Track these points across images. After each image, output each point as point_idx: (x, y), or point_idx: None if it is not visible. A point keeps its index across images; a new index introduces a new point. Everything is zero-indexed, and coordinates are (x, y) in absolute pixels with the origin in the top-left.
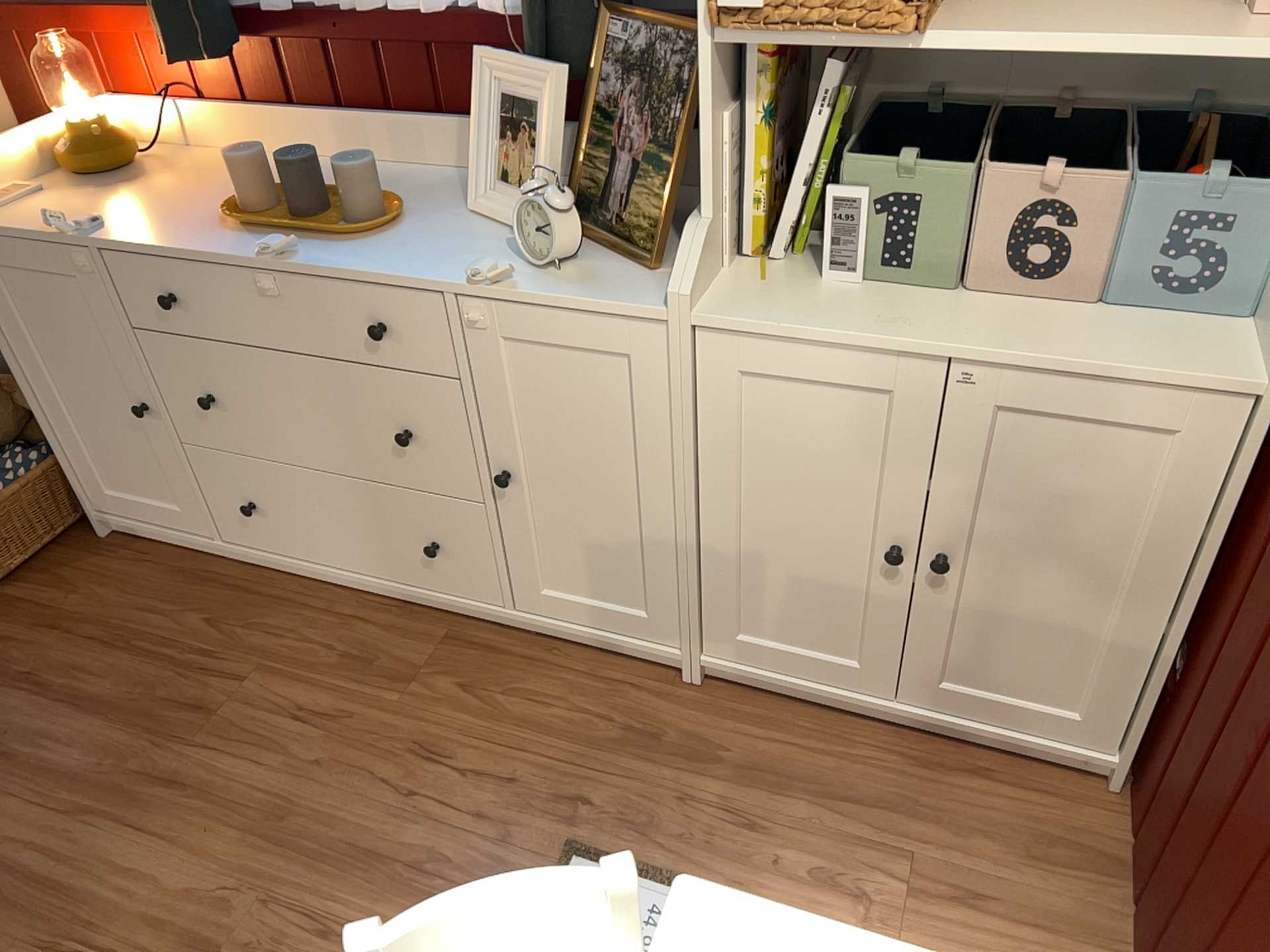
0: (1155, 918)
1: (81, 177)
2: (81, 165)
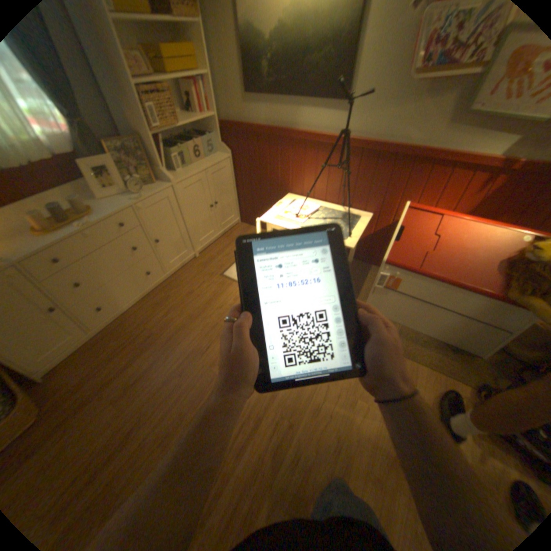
0: None
1: None
2: None
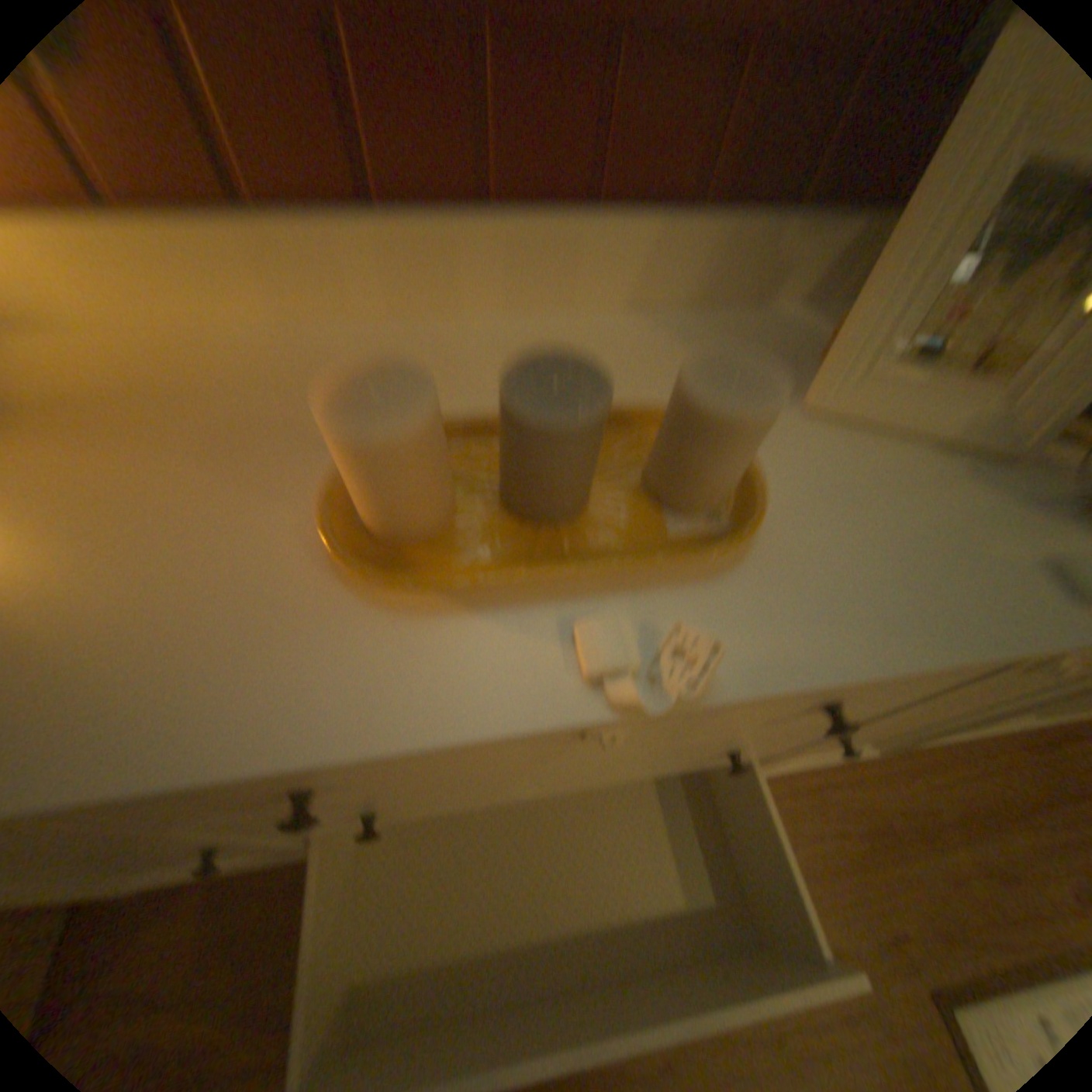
0: None
1: None
2: None
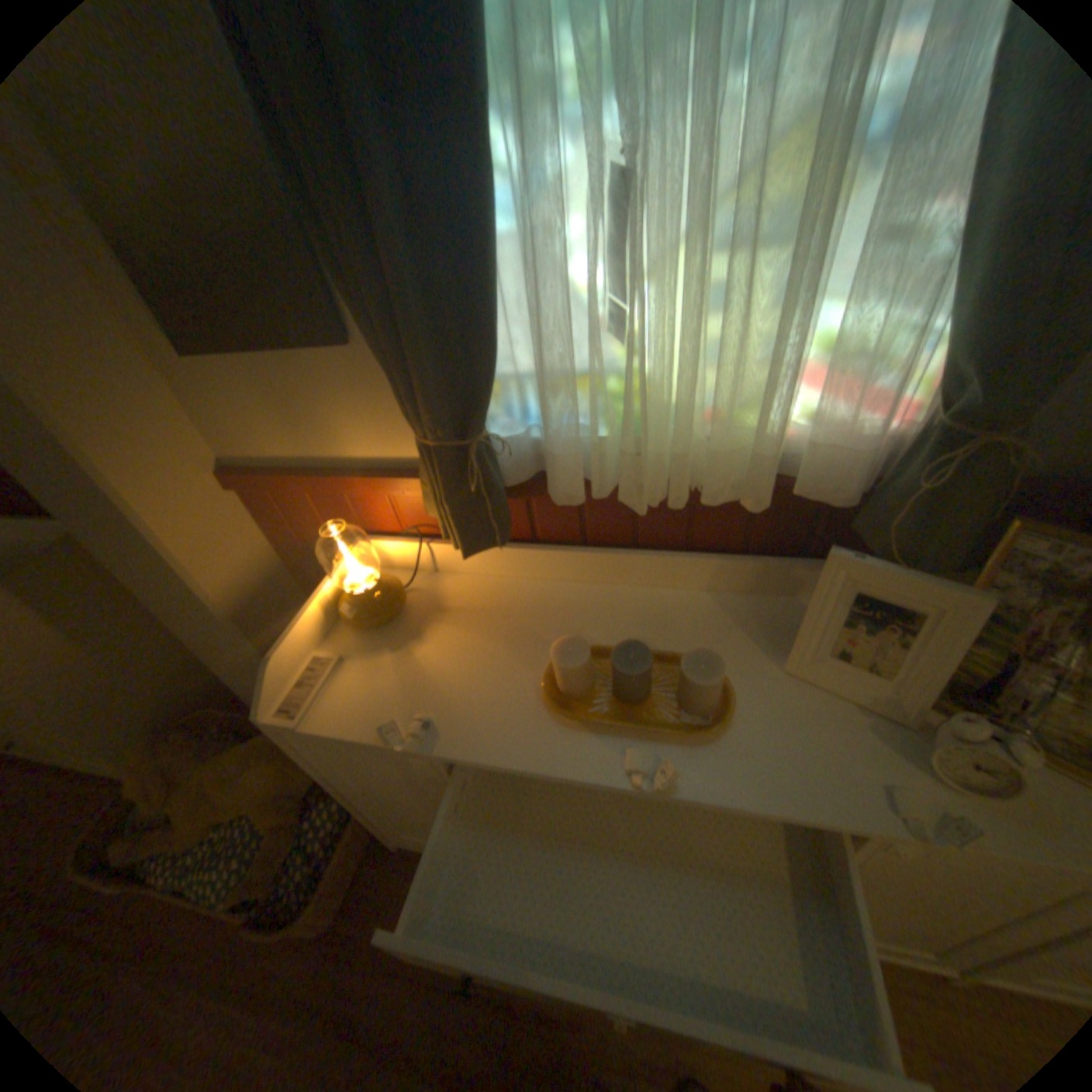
0: None
1: (366, 632)
2: (369, 628)
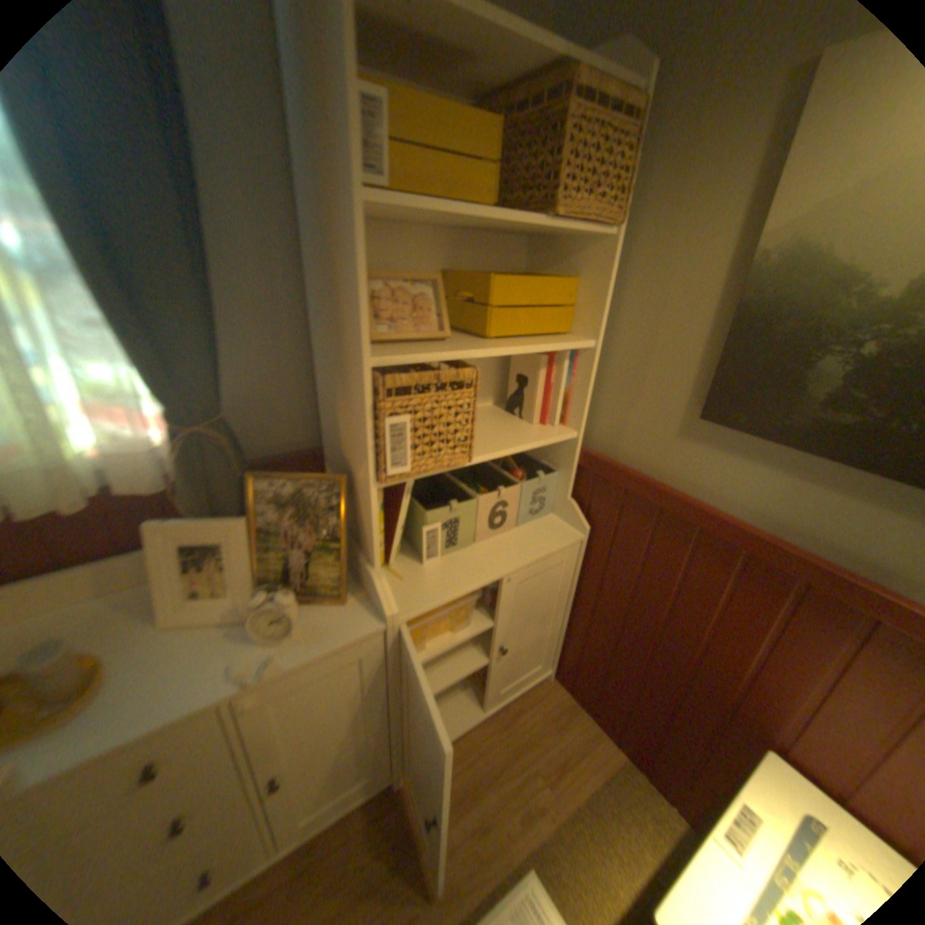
0: (612, 722)
1: None
2: None
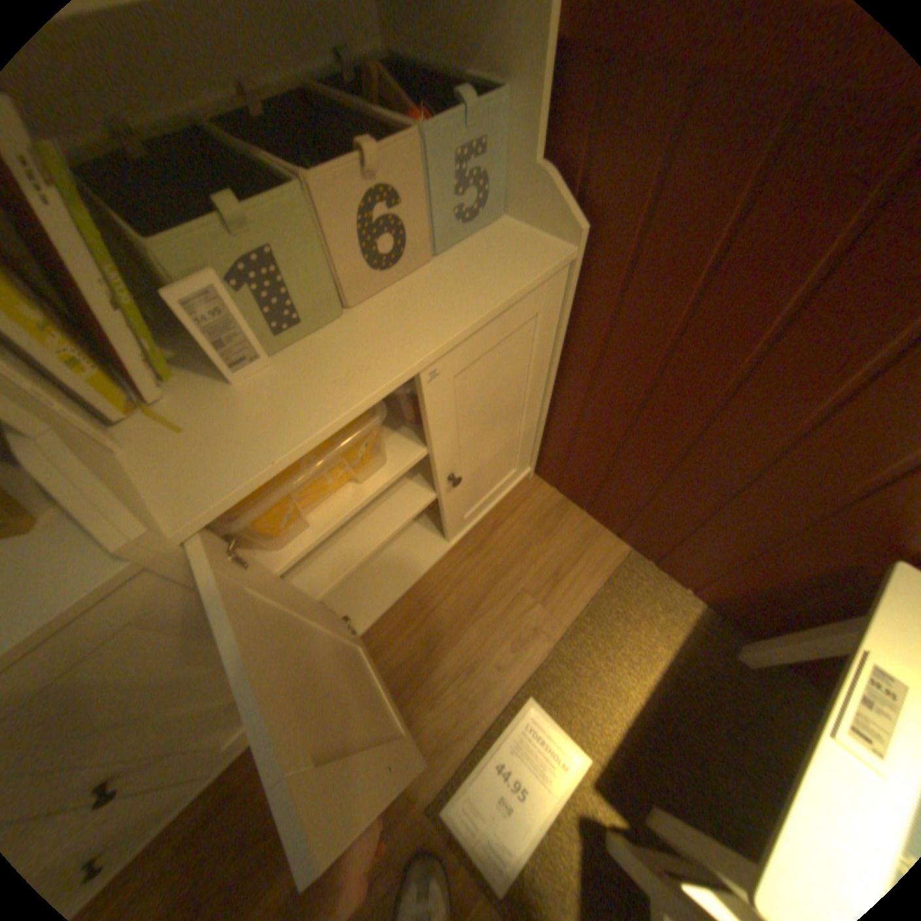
0: (612, 515)
1: None
2: None
